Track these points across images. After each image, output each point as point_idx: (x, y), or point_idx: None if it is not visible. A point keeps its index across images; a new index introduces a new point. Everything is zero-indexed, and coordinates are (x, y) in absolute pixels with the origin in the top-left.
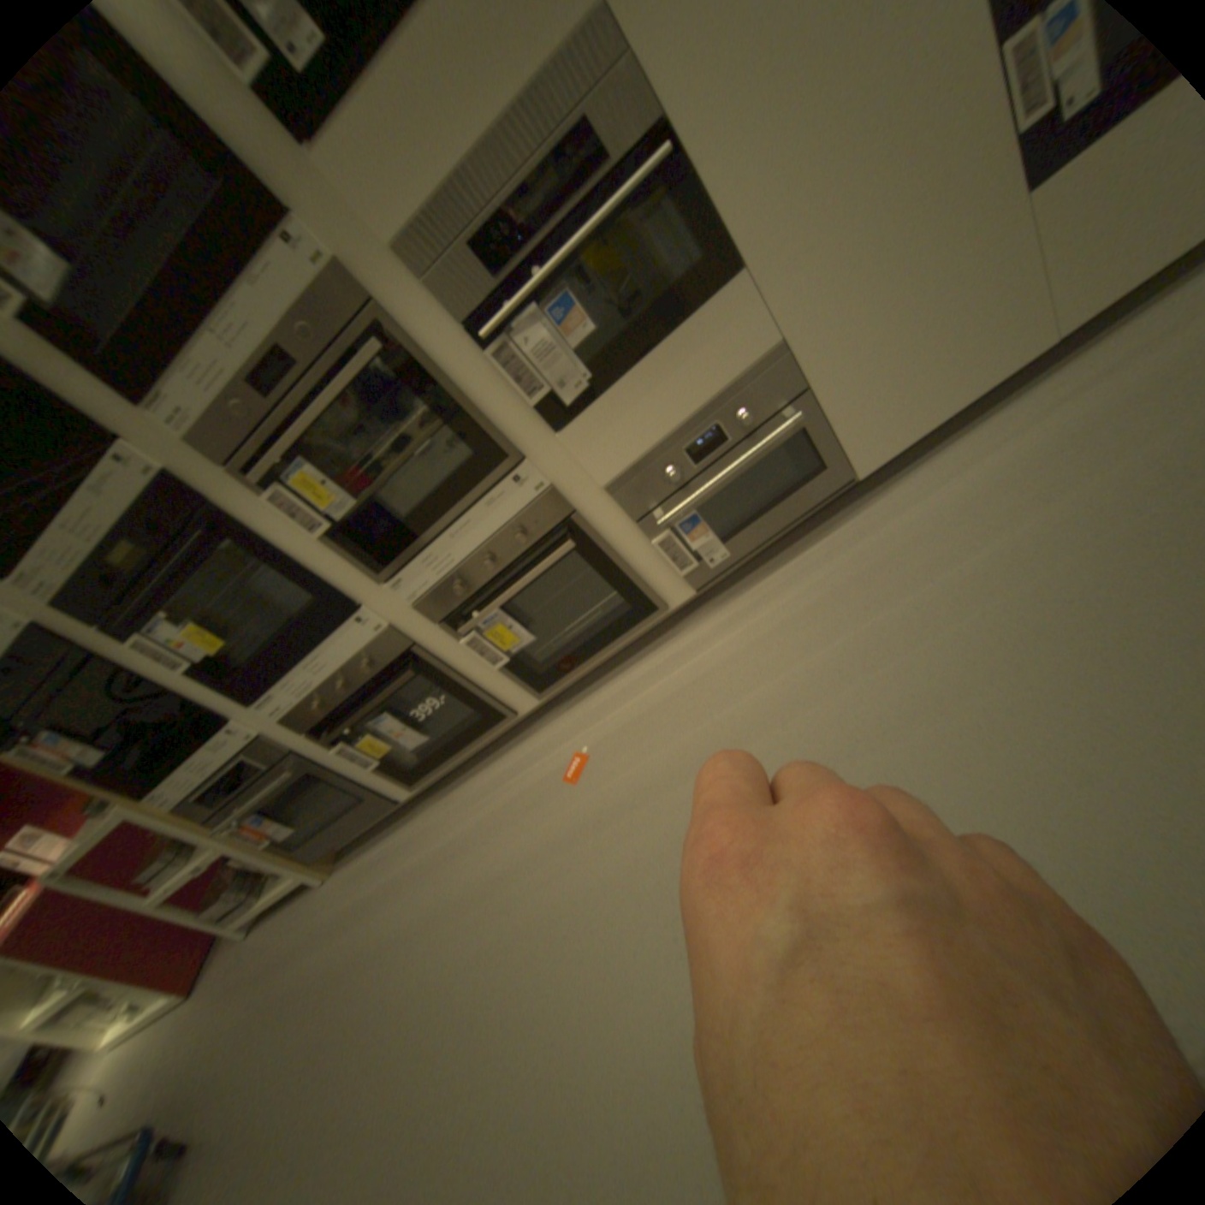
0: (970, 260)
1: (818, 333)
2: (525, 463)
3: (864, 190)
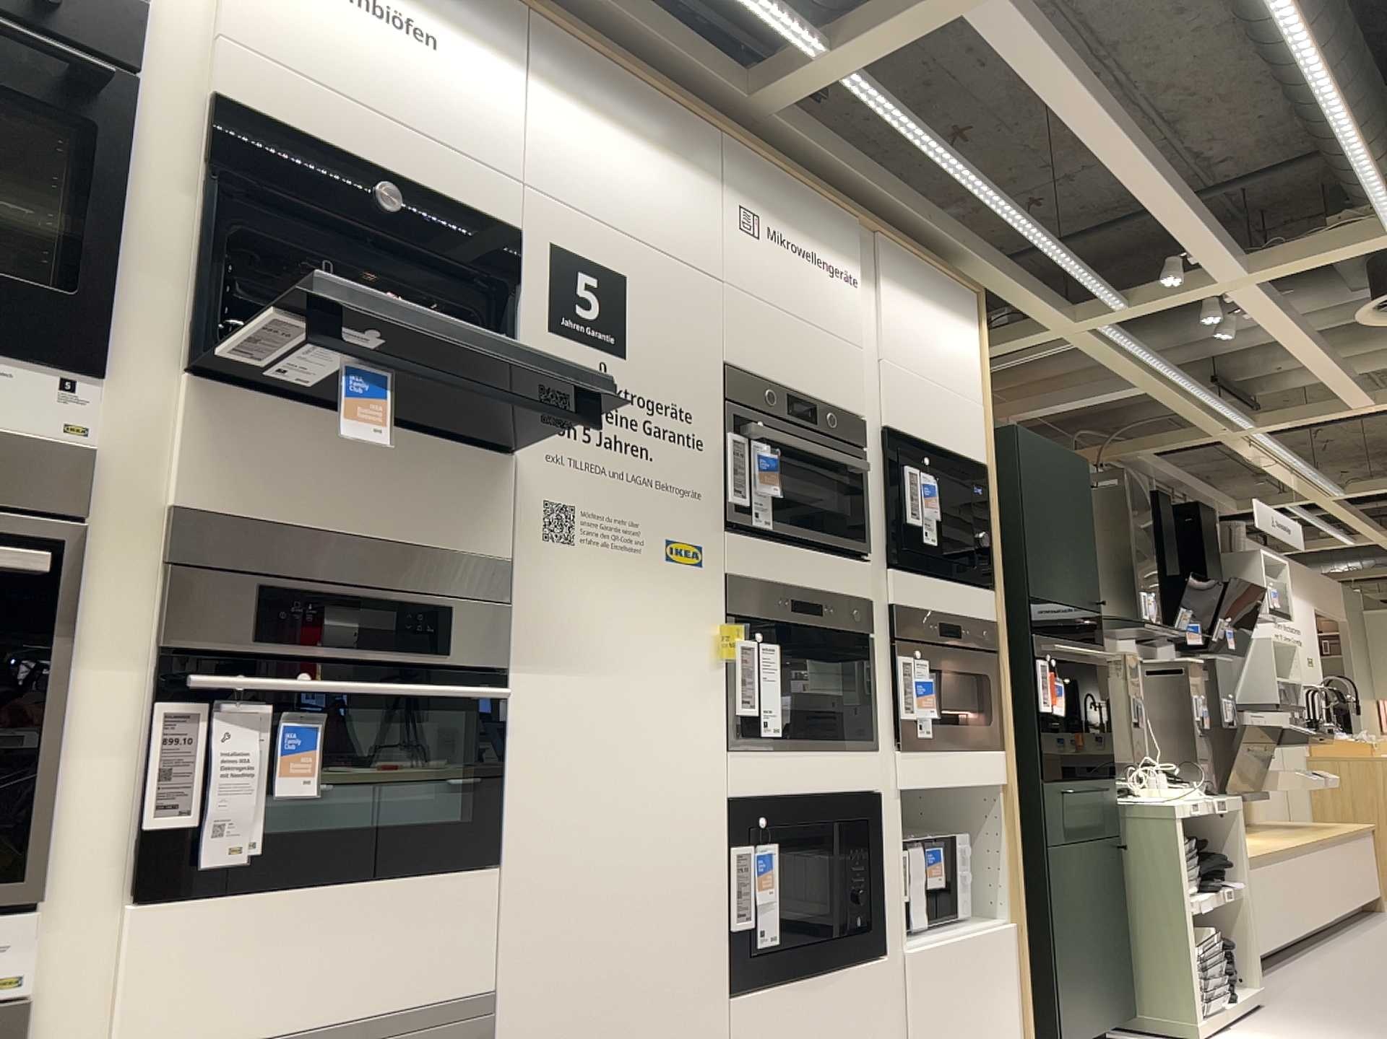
0: (678, 1033)
1: (529, 1013)
2: (22, 916)
3: (620, 878)
